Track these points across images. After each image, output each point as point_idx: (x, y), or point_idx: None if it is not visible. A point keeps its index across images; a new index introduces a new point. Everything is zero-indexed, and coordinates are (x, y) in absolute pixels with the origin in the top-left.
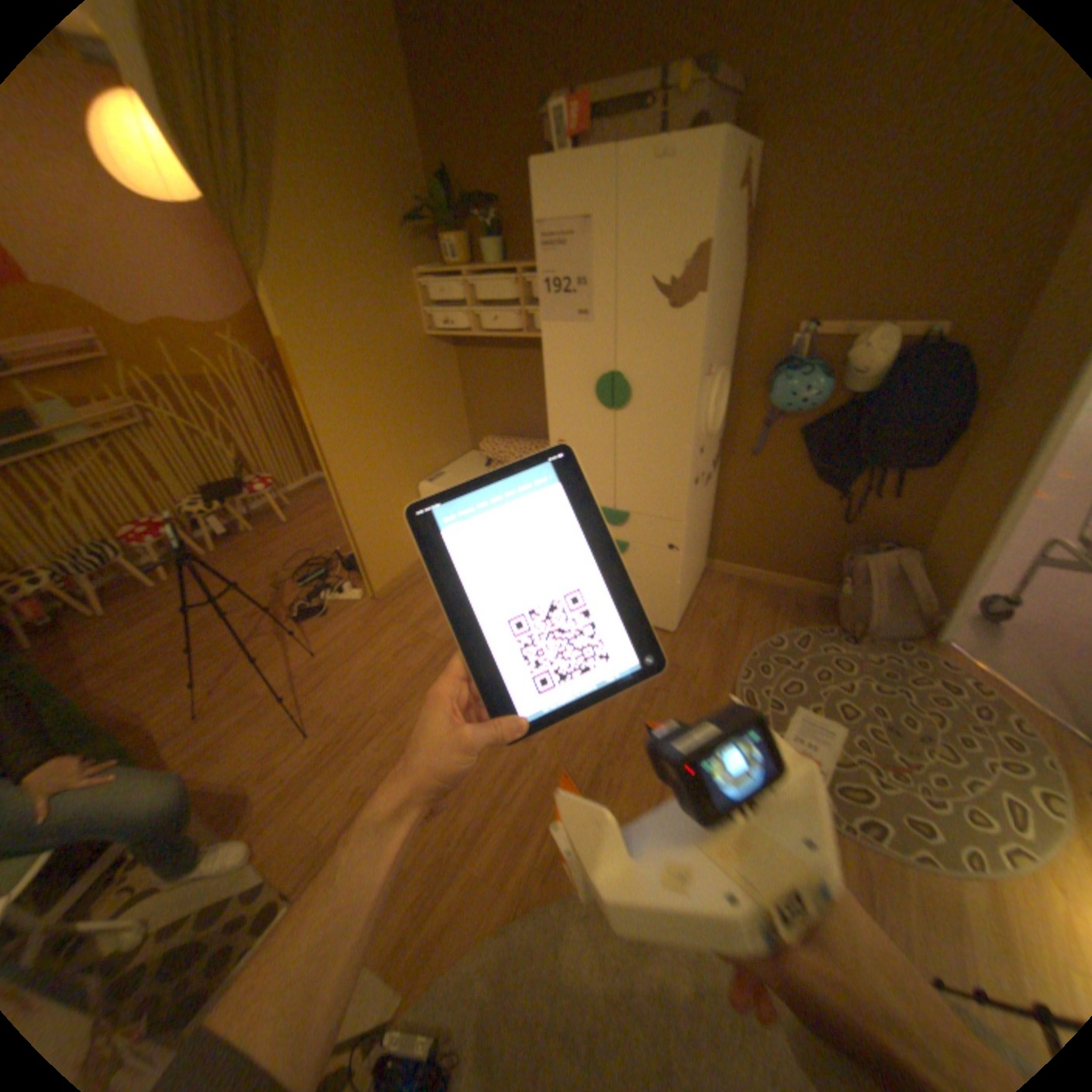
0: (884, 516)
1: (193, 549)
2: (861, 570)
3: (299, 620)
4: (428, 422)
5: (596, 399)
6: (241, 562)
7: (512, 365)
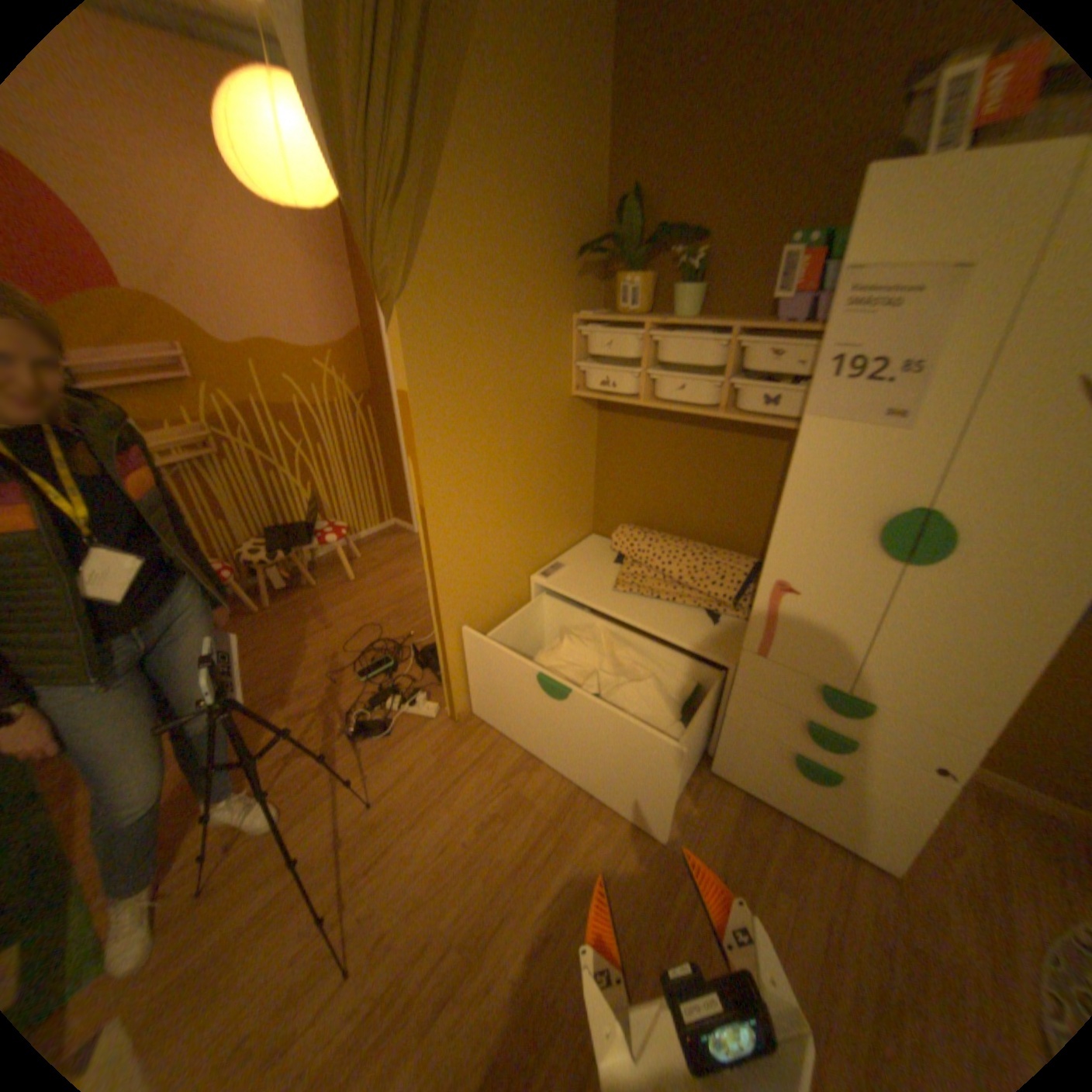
0: None
1: (247, 603)
2: None
3: (357, 737)
4: (554, 500)
5: (878, 540)
6: (299, 628)
7: (676, 443)
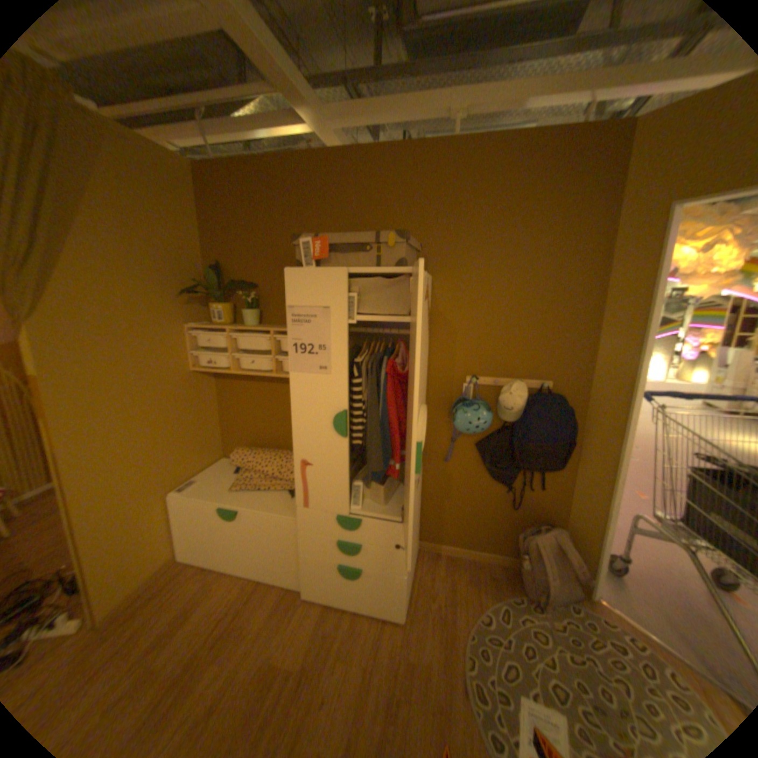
0: (538, 504)
1: None
2: (536, 551)
3: None
4: (184, 438)
5: (334, 429)
6: None
7: (263, 393)
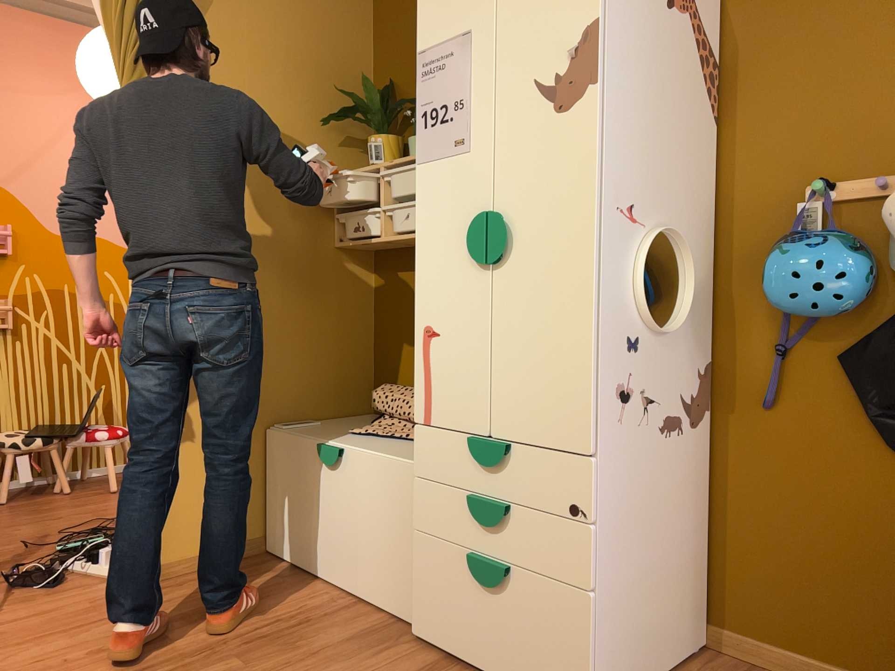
0: None
1: None
2: None
3: (17, 585)
4: (311, 349)
5: (471, 252)
6: (24, 516)
7: None
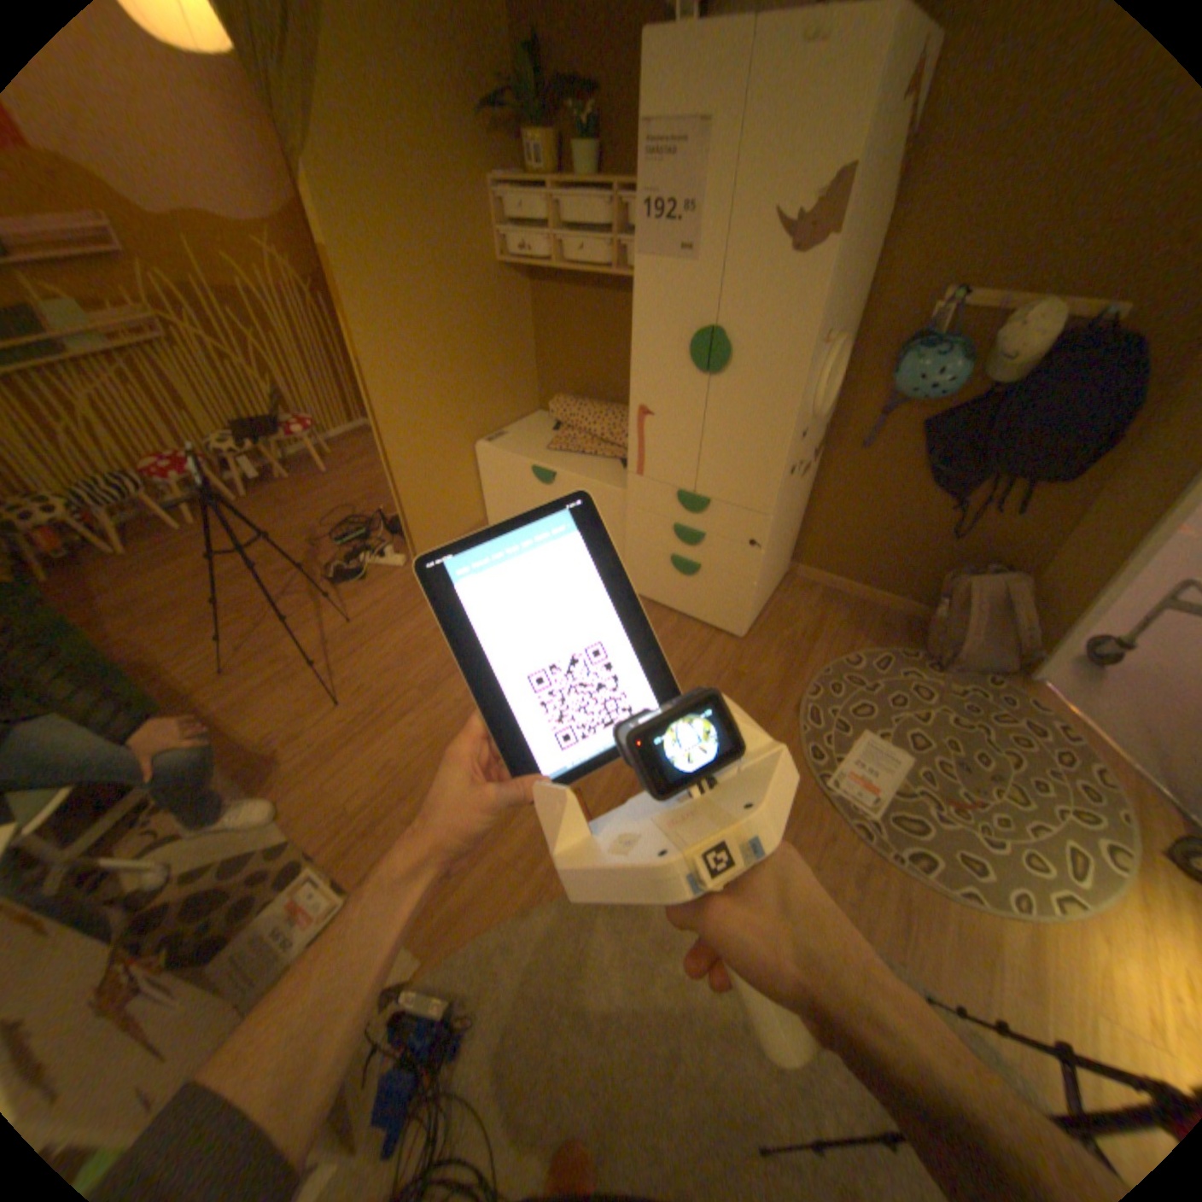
0: (1001, 534)
1: (223, 491)
2: (963, 592)
3: (337, 582)
4: (493, 370)
5: (690, 359)
6: (276, 511)
7: (596, 310)
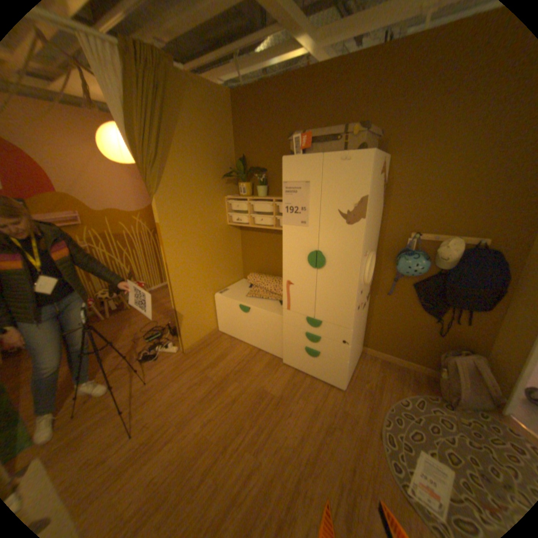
0: (463, 335)
1: (99, 316)
2: (454, 366)
3: (142, 361)
4: (224, 264)
5: (308, 262)
6: (121, 325)
7: (267, 240)
